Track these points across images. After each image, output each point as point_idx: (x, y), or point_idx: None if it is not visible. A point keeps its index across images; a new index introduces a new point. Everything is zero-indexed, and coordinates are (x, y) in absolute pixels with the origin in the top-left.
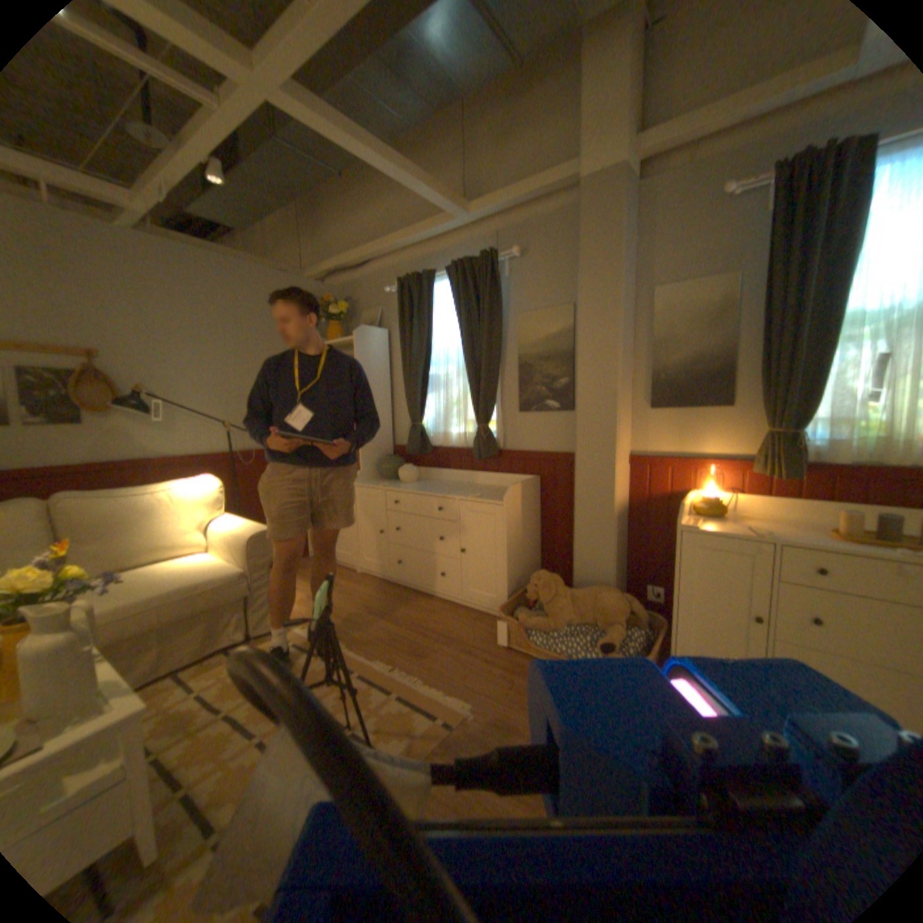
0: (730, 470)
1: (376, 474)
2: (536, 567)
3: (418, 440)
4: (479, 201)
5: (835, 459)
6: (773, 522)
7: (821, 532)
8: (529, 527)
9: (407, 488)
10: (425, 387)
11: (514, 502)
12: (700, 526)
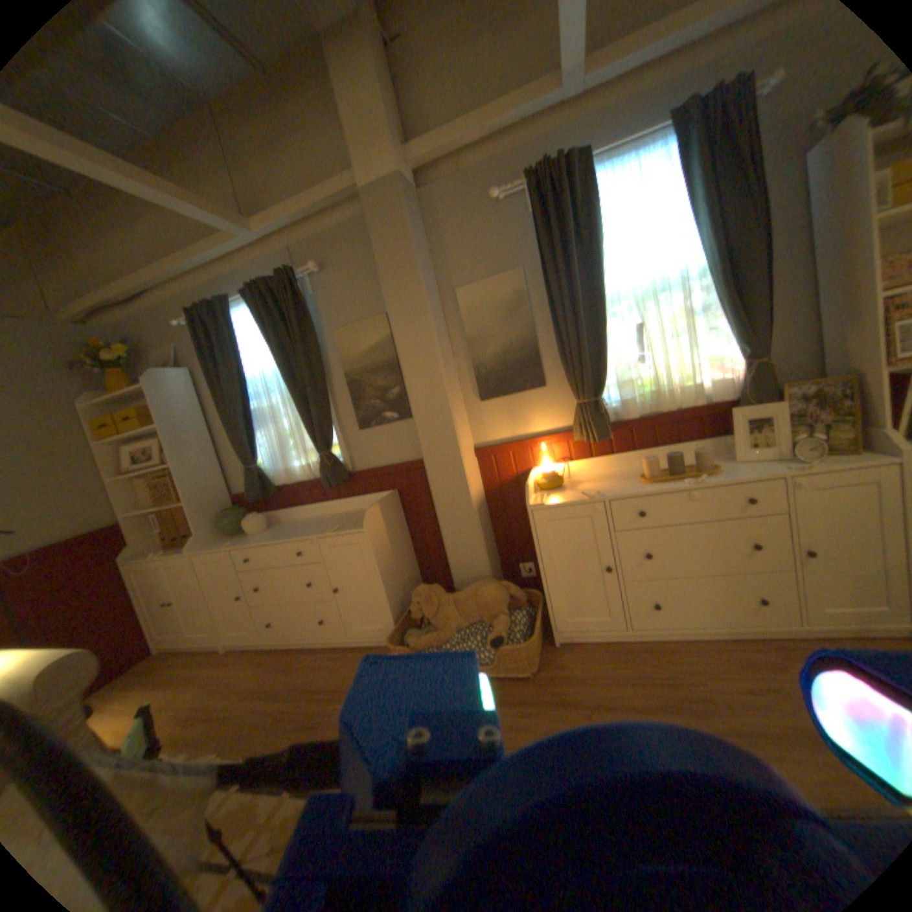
0: (556, 442)
1: (216, 533)
2: (416, 579)
3: (257, 483)
4: (259, 217)
5: (627, 415)
6: (598, 479)
7: (632, 479)
8: (399, 542)
9: (256, 540)
10: (250, 424)
11: (375, 524)
12: (544, 501)
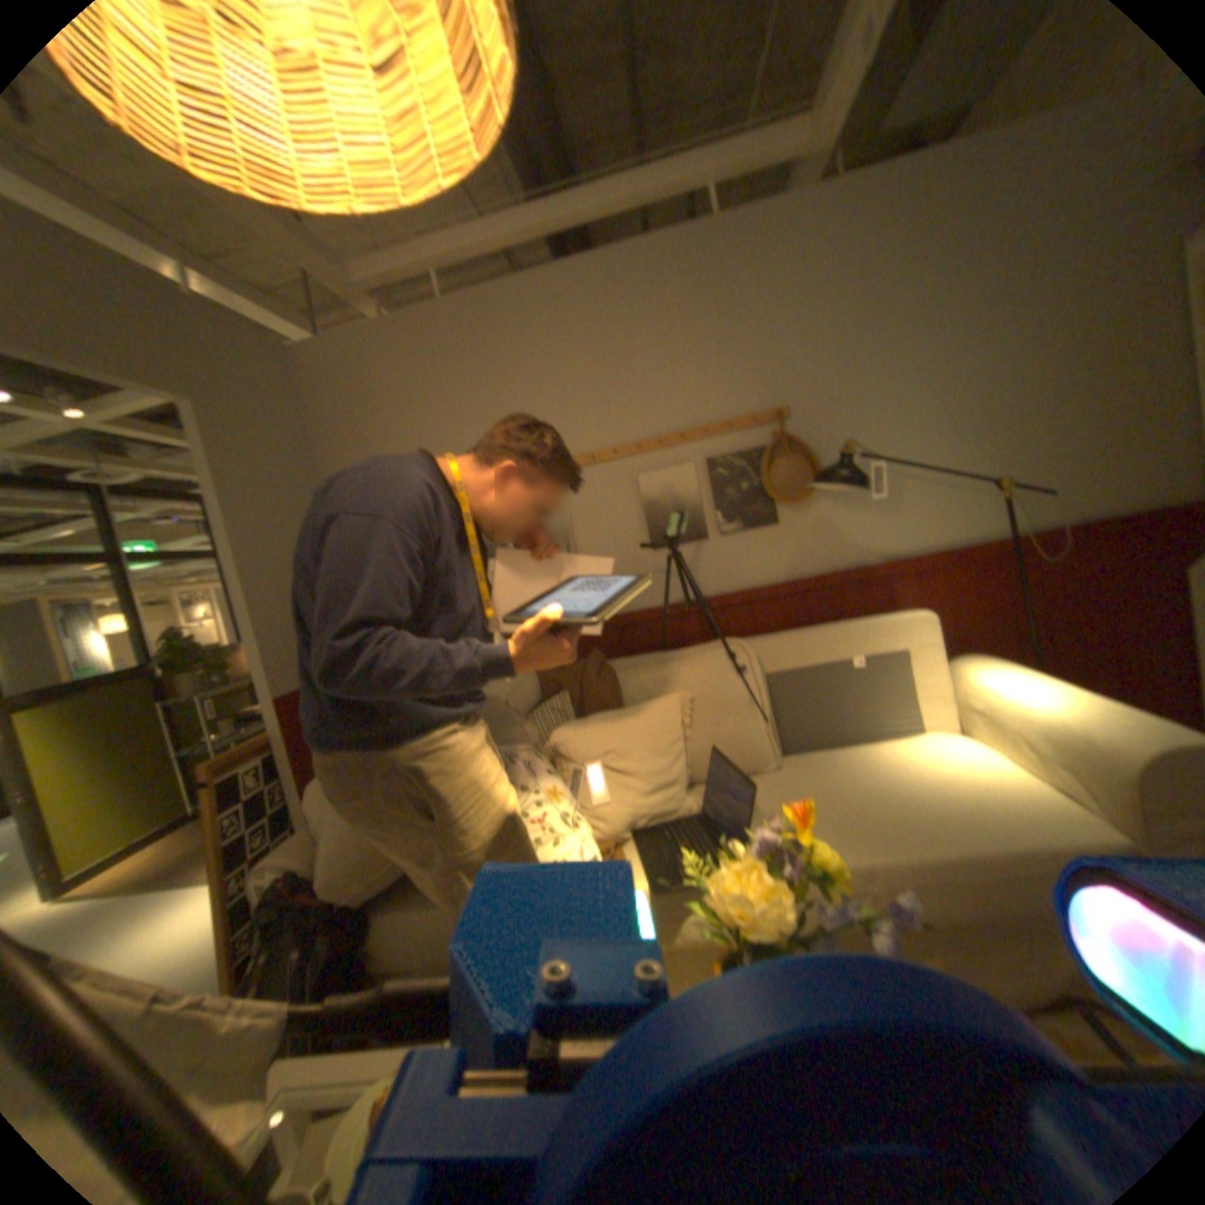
0: None
1: None
2: None
3: None
4: None
5: None
6: None
7: None
8: None
9: None
10: None
11: None
12: None
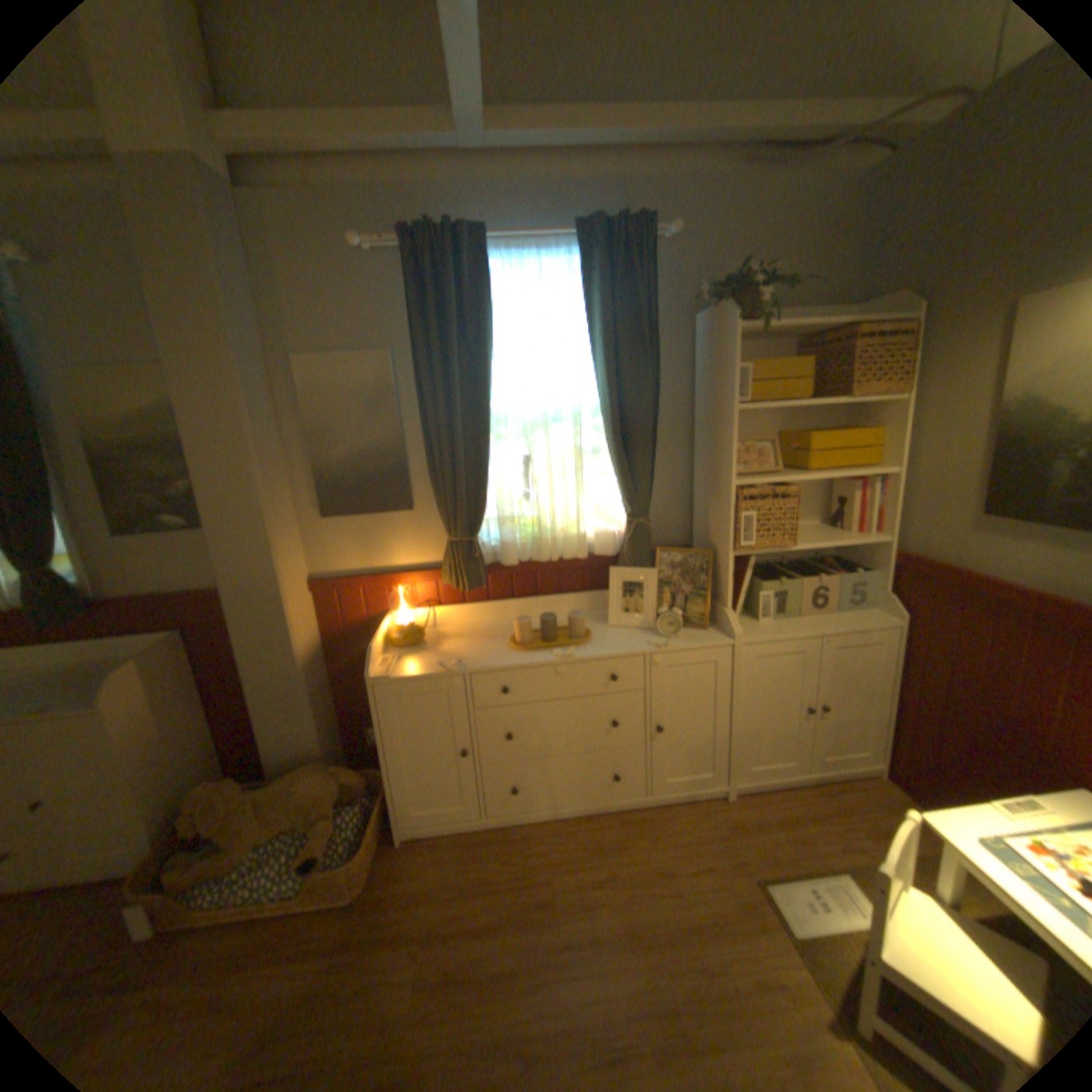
0: (421, 584)
1: None
2: (207, 760)
3: None
4: None
5: (506, 562)
6: (467, 635)
7: (503, 641)
8: (175, 715)
9: None
10: None
11: (125, 699)
12: (389, 675)
